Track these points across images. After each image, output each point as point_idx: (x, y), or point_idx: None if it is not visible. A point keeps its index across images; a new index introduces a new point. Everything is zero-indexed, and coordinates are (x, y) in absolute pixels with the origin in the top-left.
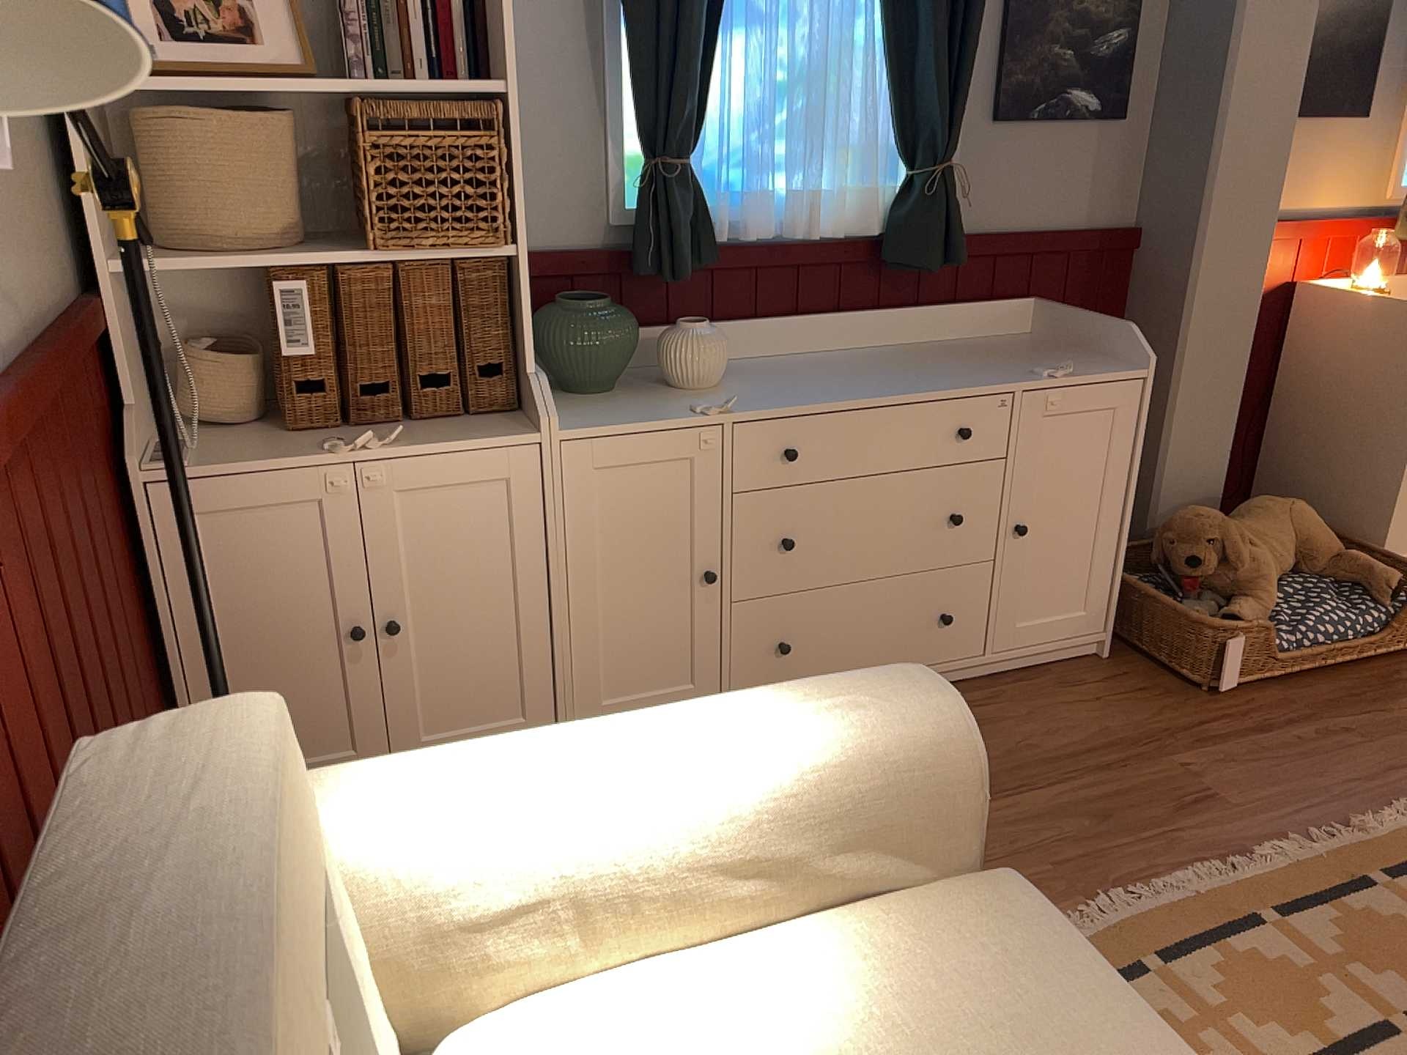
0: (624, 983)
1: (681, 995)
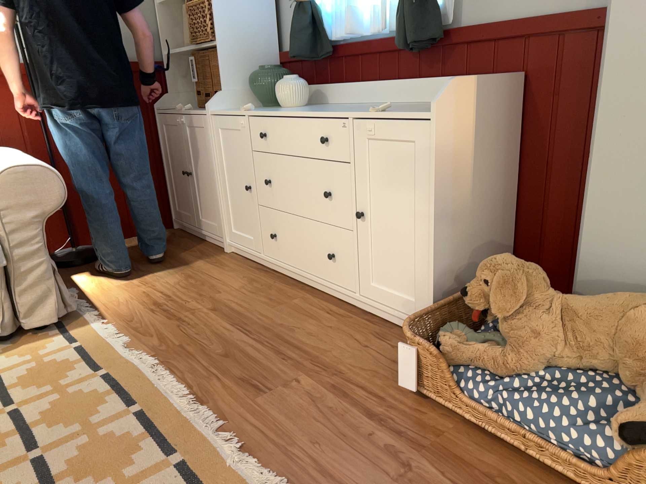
0: None
1: None
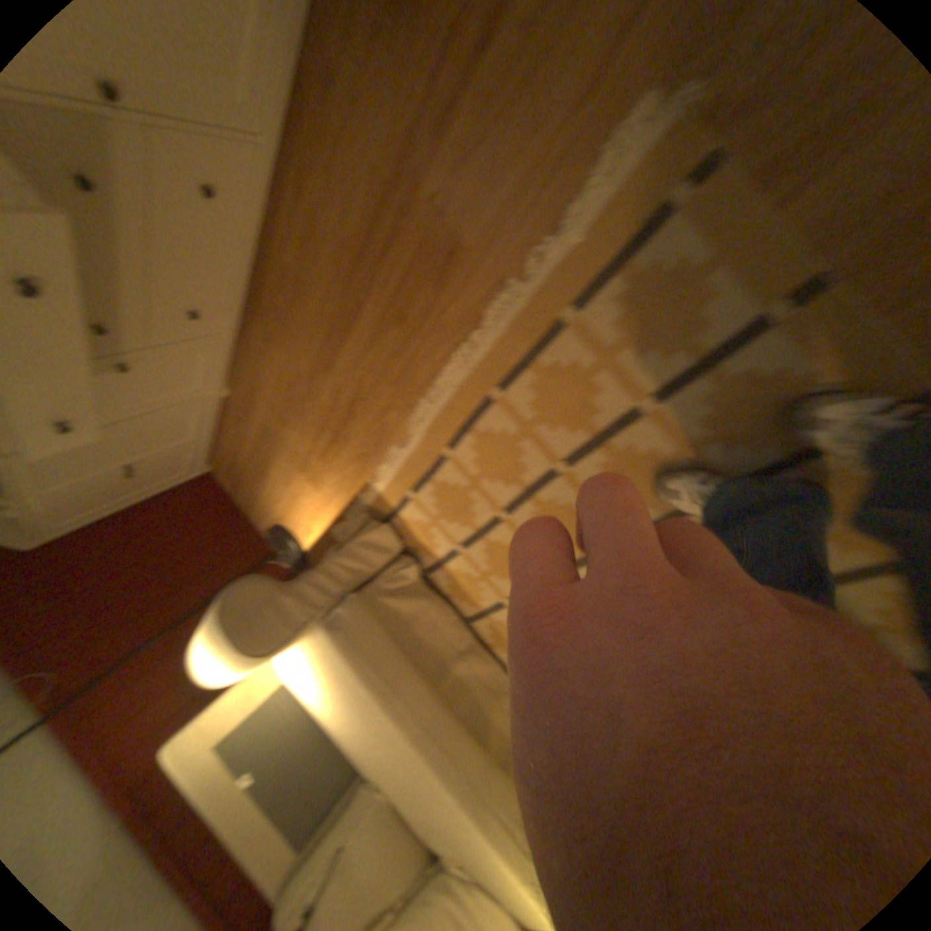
0: (278, 656)
1: (287, 664)
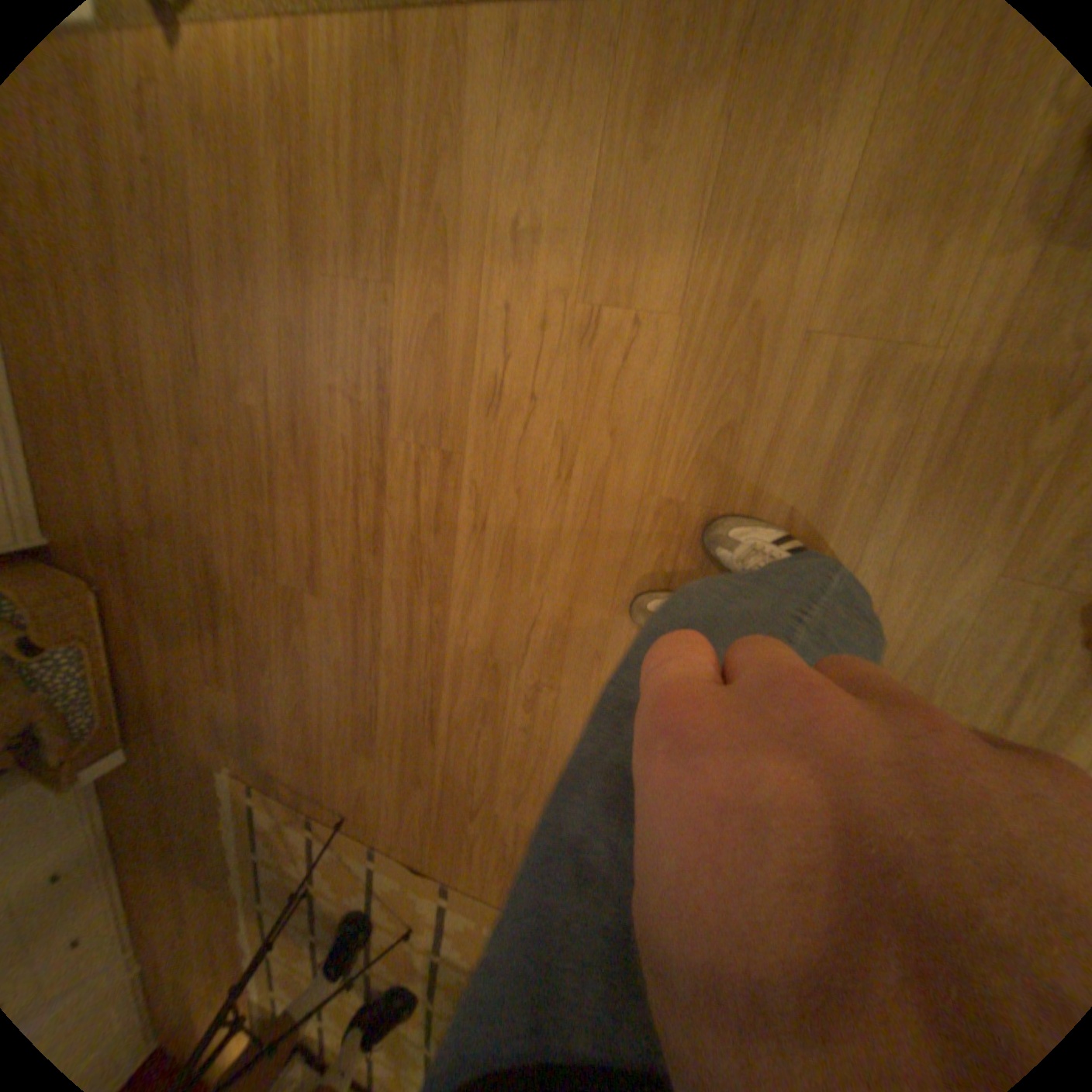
0: None
1: None
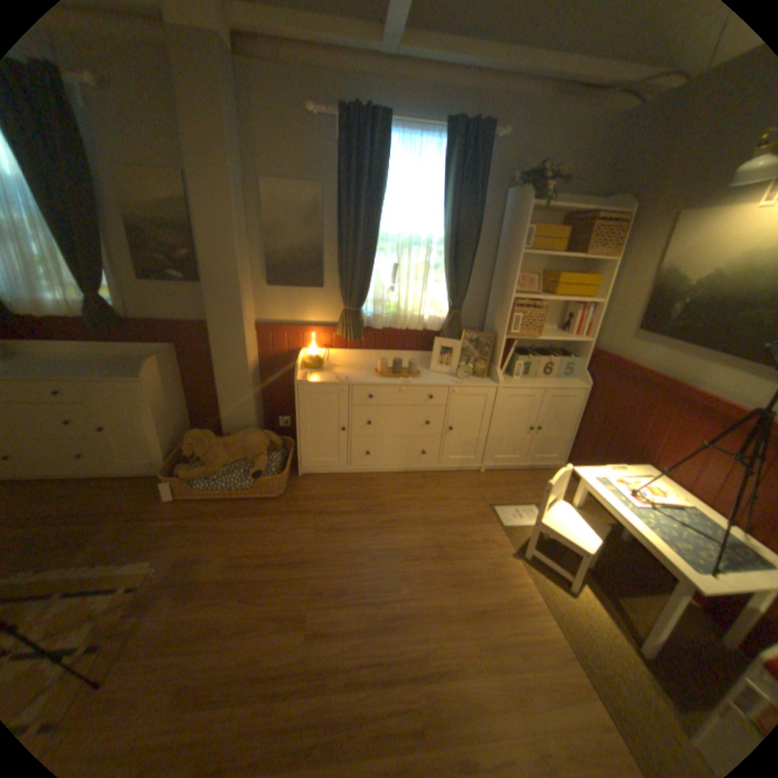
0: None
1: None
